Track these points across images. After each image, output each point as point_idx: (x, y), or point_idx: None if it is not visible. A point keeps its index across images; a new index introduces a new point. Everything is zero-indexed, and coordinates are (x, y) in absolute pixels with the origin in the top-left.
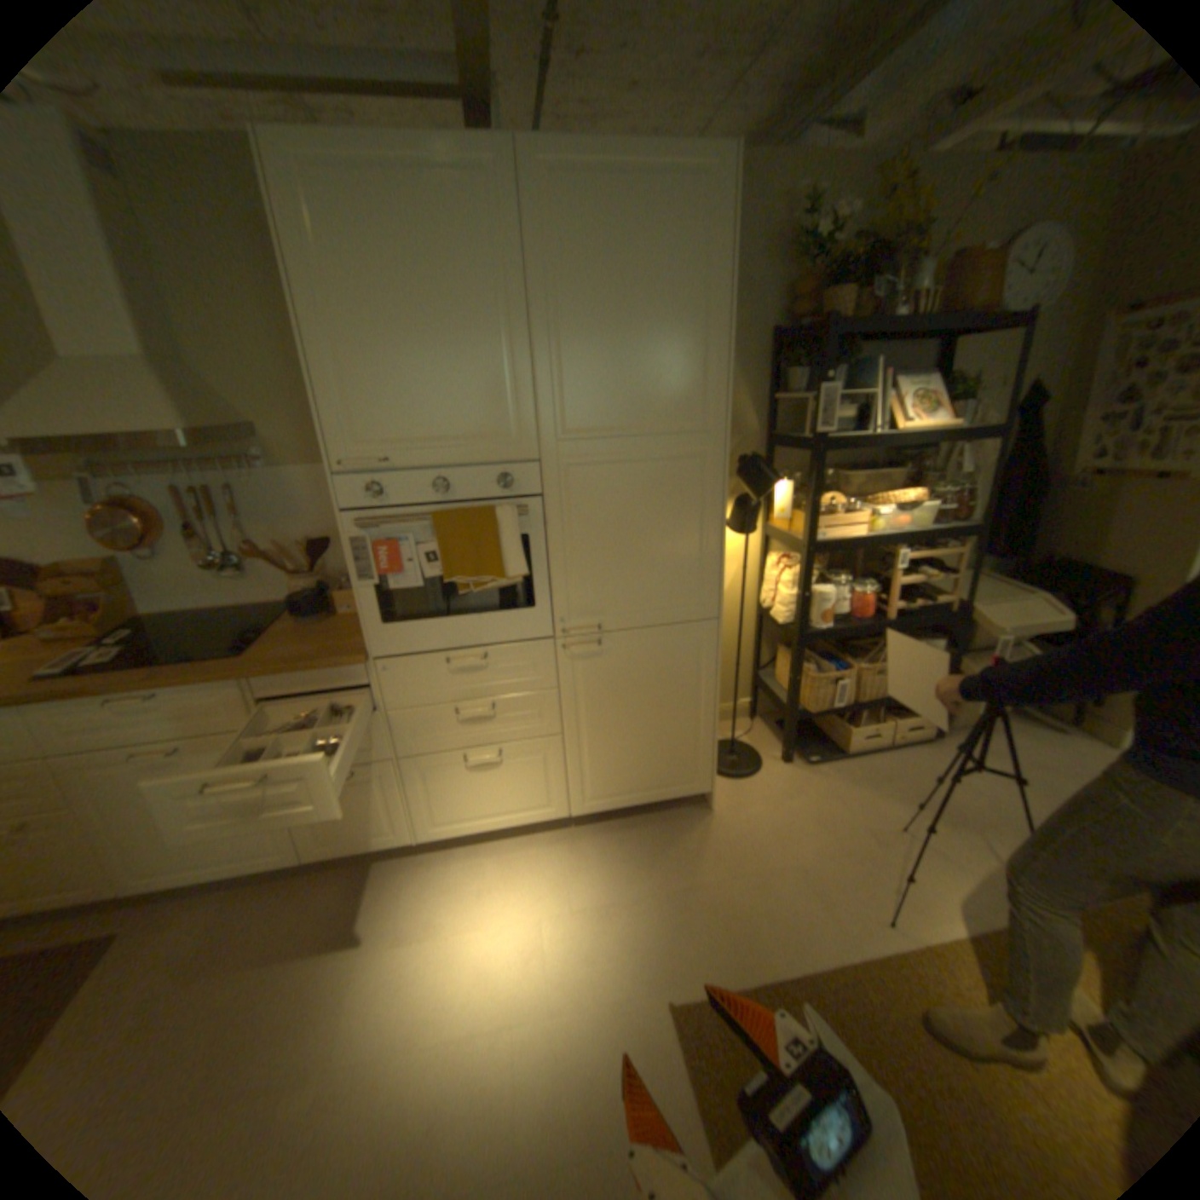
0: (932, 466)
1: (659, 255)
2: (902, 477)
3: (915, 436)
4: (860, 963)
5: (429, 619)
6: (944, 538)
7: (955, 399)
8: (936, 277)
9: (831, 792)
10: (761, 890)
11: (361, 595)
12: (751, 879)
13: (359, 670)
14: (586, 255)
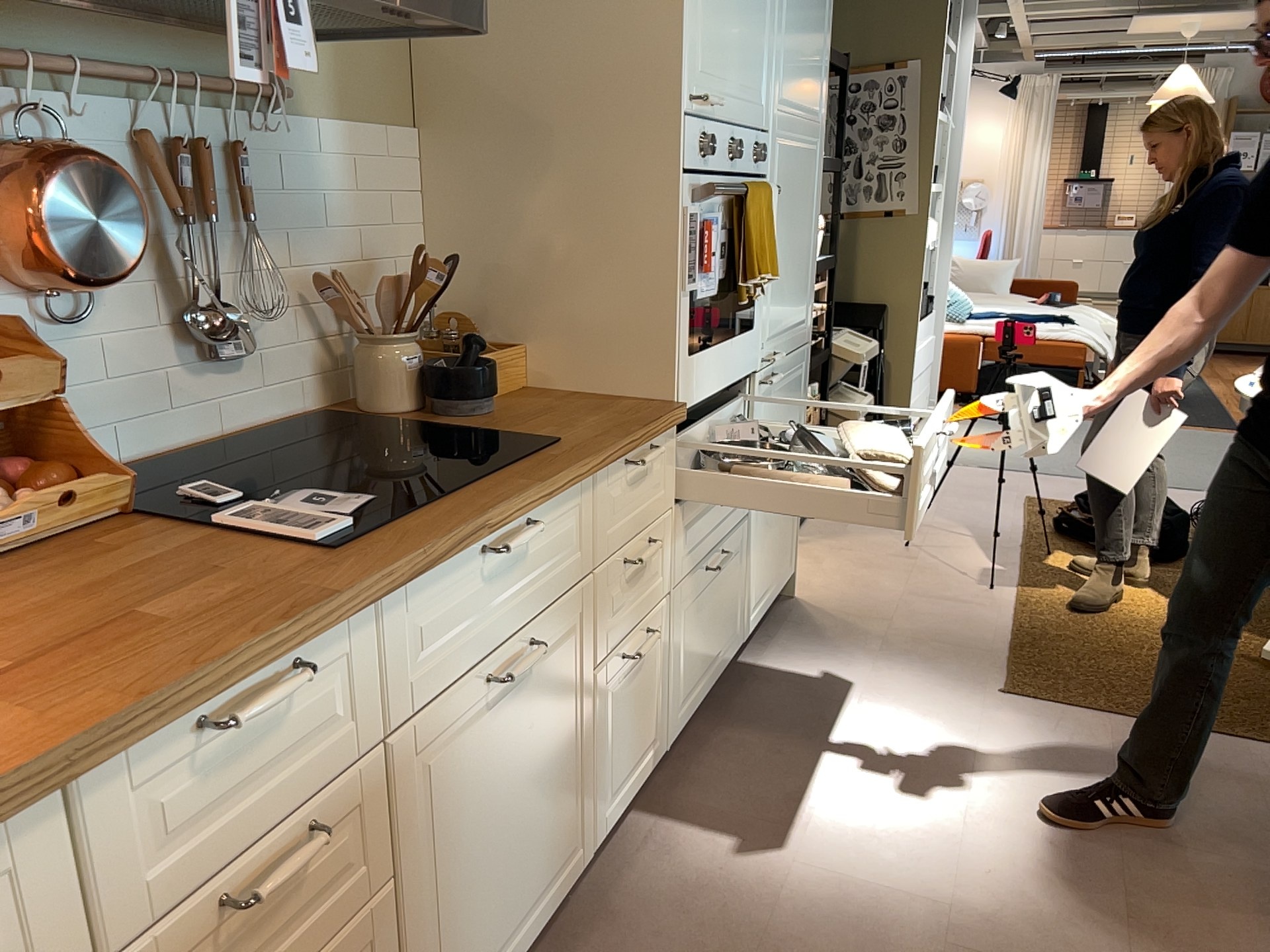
0: None
1: None
2: None
3: None
4: (1010, 610)
5: (708, 347)
6: None
7: None
8: None
9: (832, 546)
10: (912, 615)
11: (682, 307)
12: (896, 613)
13: (669, 435)
14: None
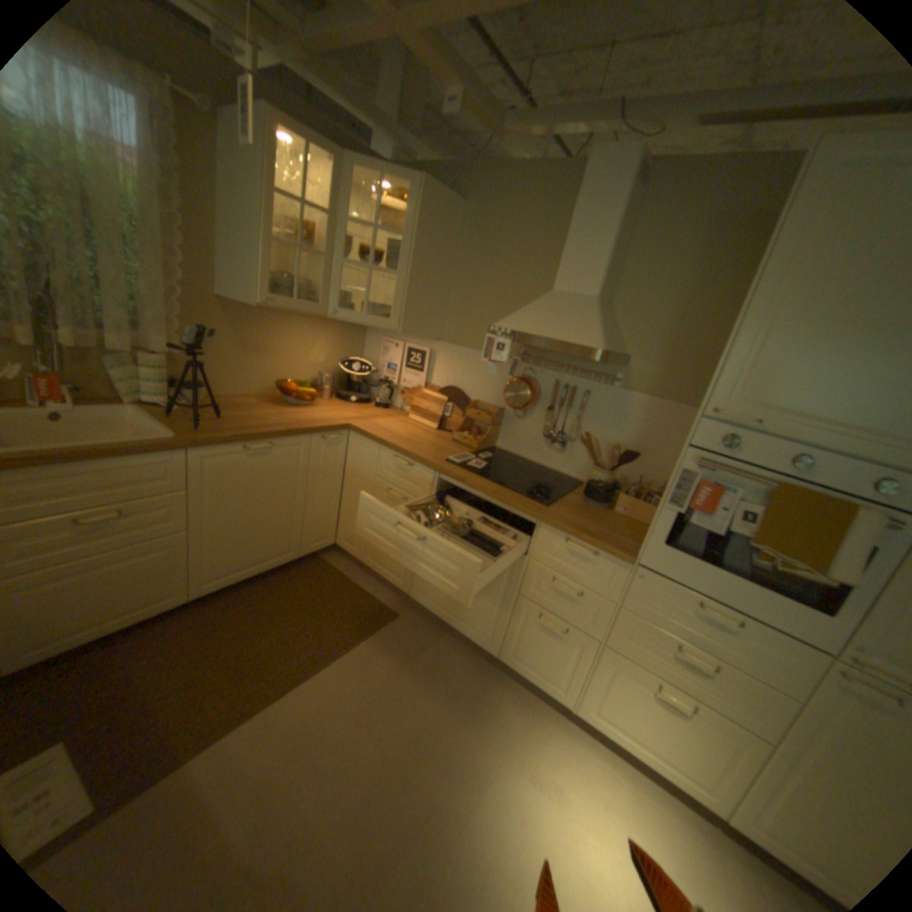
0: None
1: None
2: None
3: None
4: None
5: (707, 563)
6: None
7: None
8: None
9: None
10: None
11: (661, 514)
12: None
13: (621, 565)
14: None
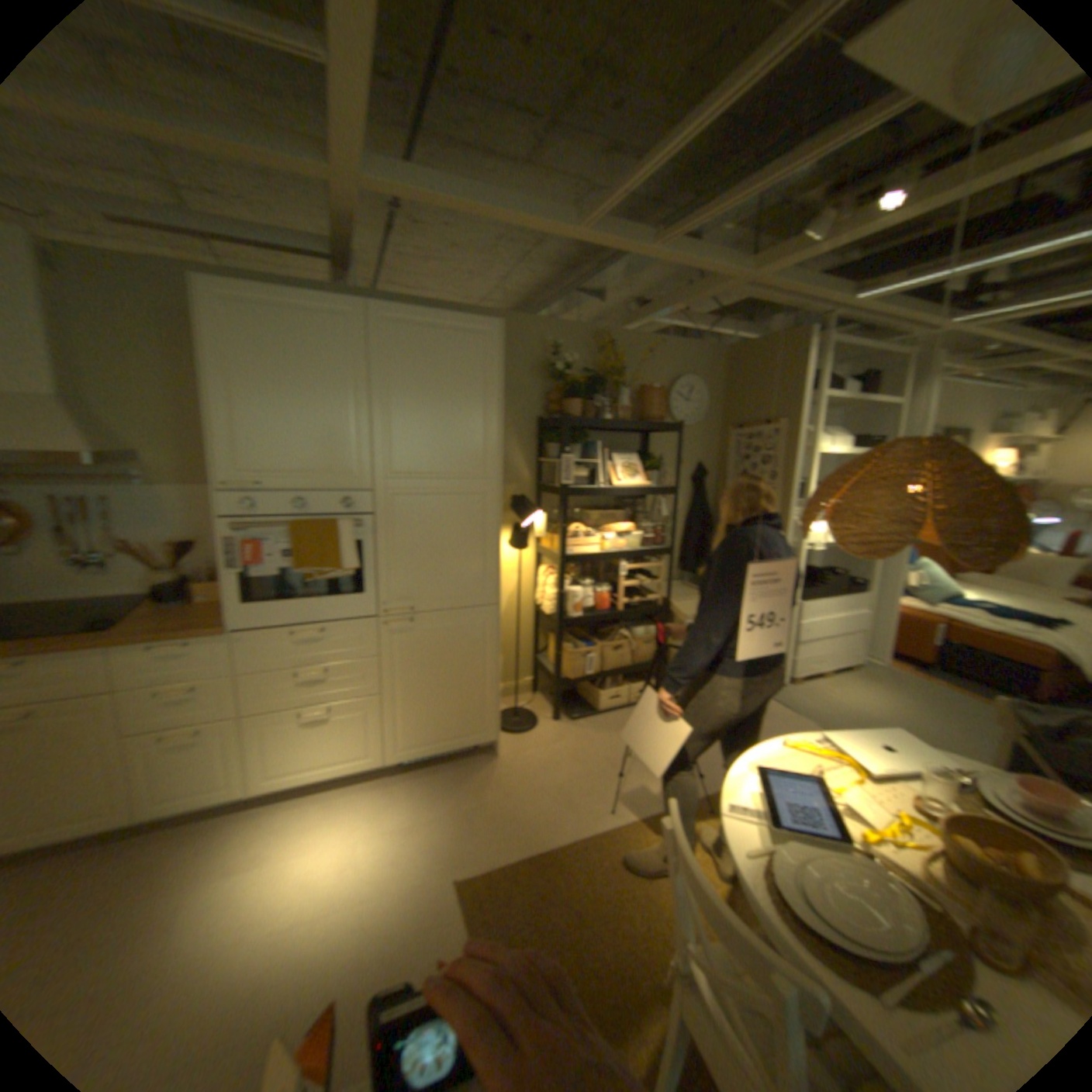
0: (639, 511)
1: (452, 374)
2: (619, 517)
3: (619, 491)
4: (586, 838)
5: (274, 602)
6: (647, 557)
7: (643, 470)
8: (627, 399)
9: (582, 737)
10: (525, 804)
11: (220, 582)
12: (519, 798)
13: (210, 642)
14: (405, 370)
